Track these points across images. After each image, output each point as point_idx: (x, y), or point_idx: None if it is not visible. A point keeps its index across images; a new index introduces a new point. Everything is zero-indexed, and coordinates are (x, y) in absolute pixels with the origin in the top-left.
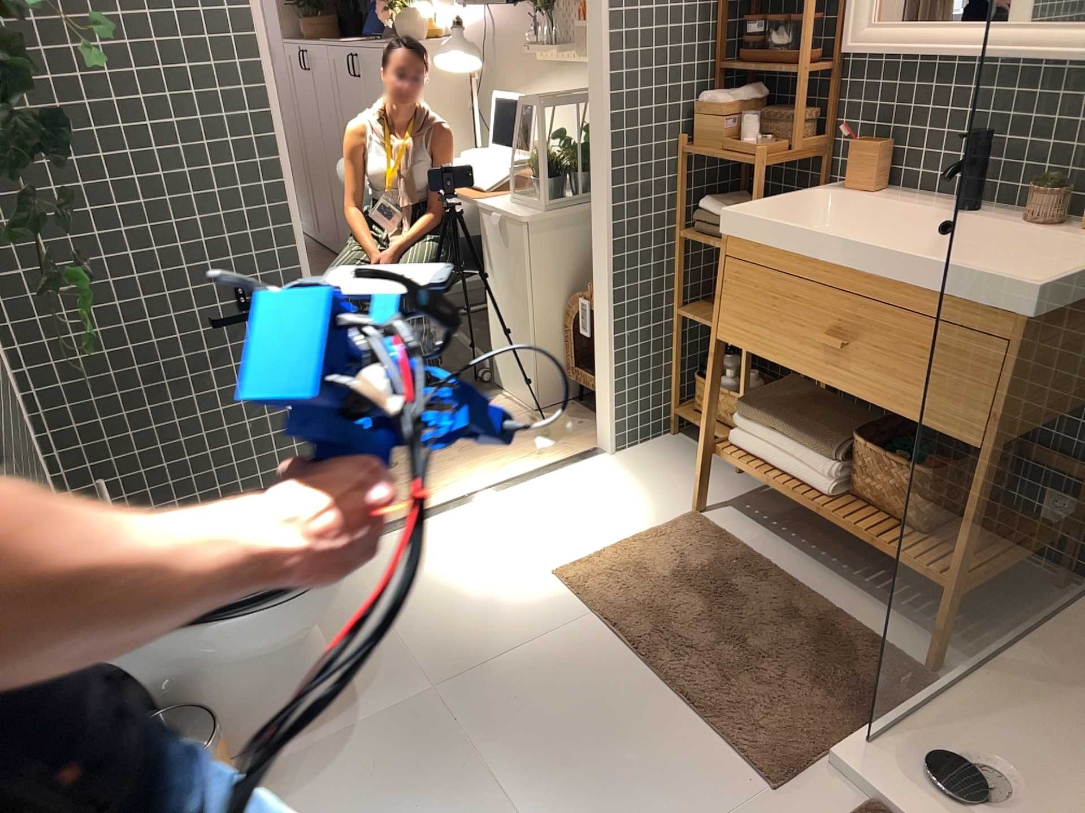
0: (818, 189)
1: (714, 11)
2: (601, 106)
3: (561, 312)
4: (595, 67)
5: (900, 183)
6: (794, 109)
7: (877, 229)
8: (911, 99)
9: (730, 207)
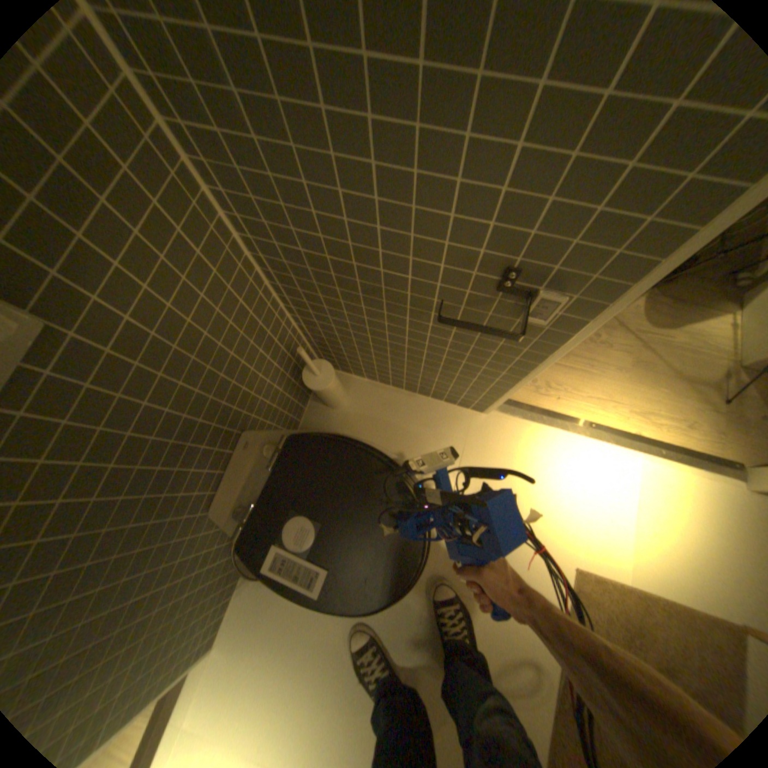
0: None
1: None
2: None
3: None
4: None
5: None
6: None
7: None
8: None
9: None
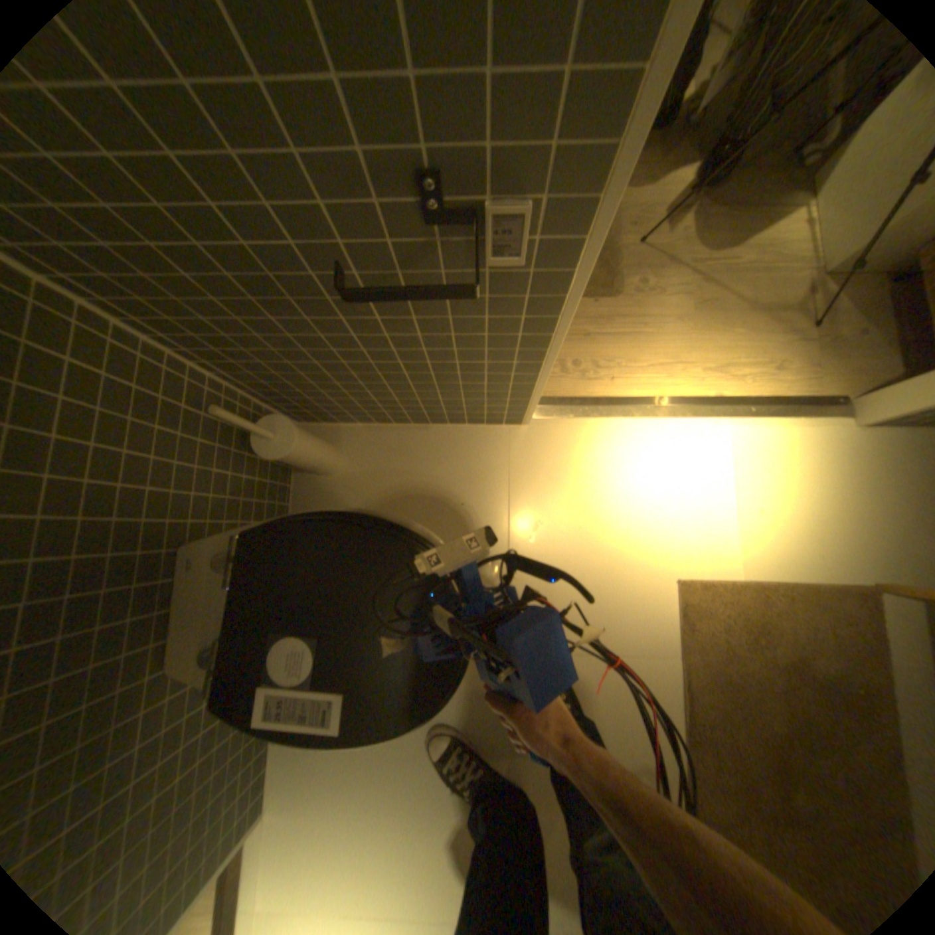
0: None
1: None
2: None
3: None
4: None
5: None
6: None
7: None
8: None
9: None
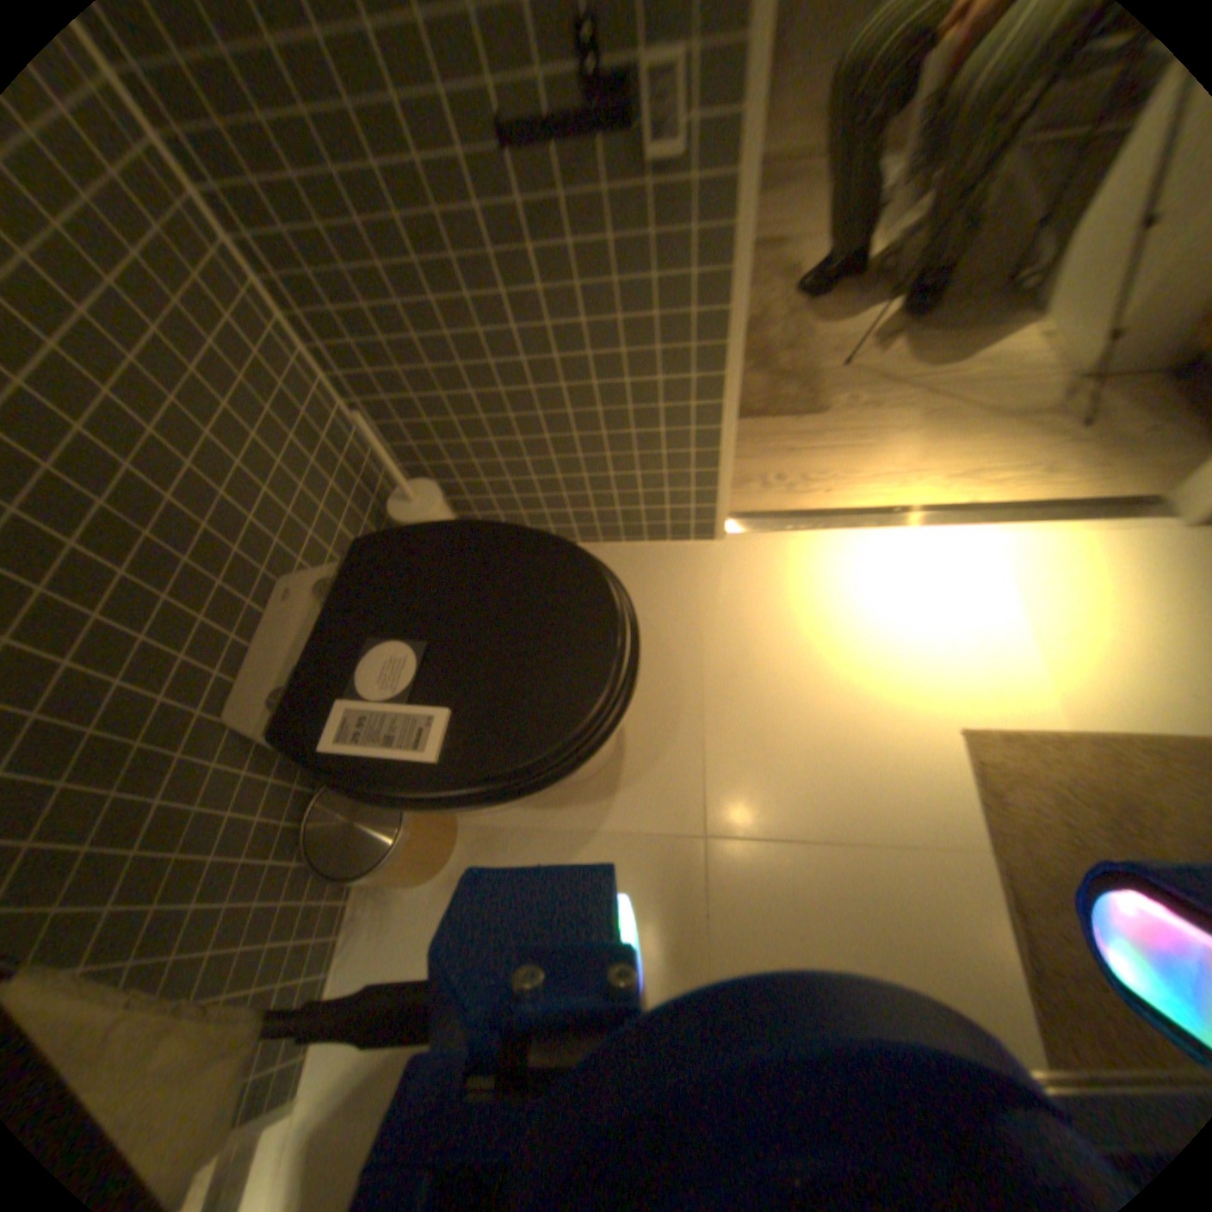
0: None
1: None
2: None
3: None
4: None
5: None
6: None
7: None
8: None
9: None
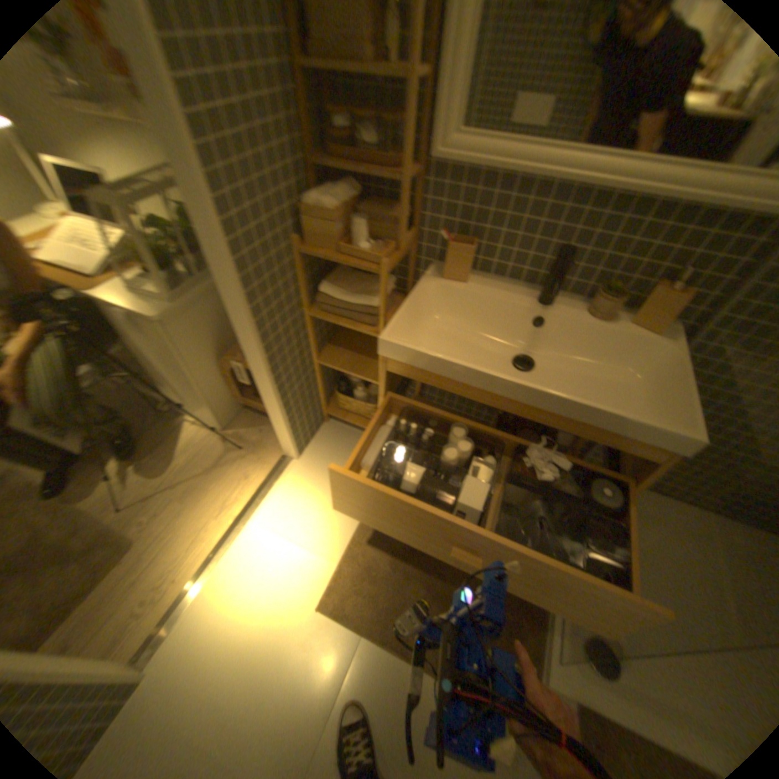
0: (419, 276)
1: (286, 87)
2: (205, 229)
3: (210, 364)
4: (177, 180)
5: (475, 262)
6: (374, 193)
7: (475, 311)
8: (490, 197)
9: (349, 295)
